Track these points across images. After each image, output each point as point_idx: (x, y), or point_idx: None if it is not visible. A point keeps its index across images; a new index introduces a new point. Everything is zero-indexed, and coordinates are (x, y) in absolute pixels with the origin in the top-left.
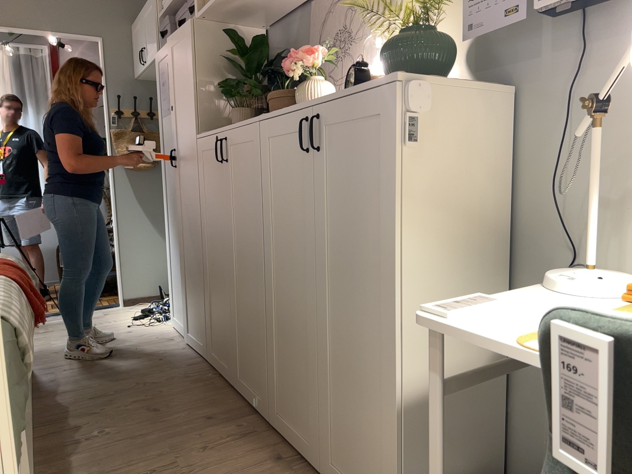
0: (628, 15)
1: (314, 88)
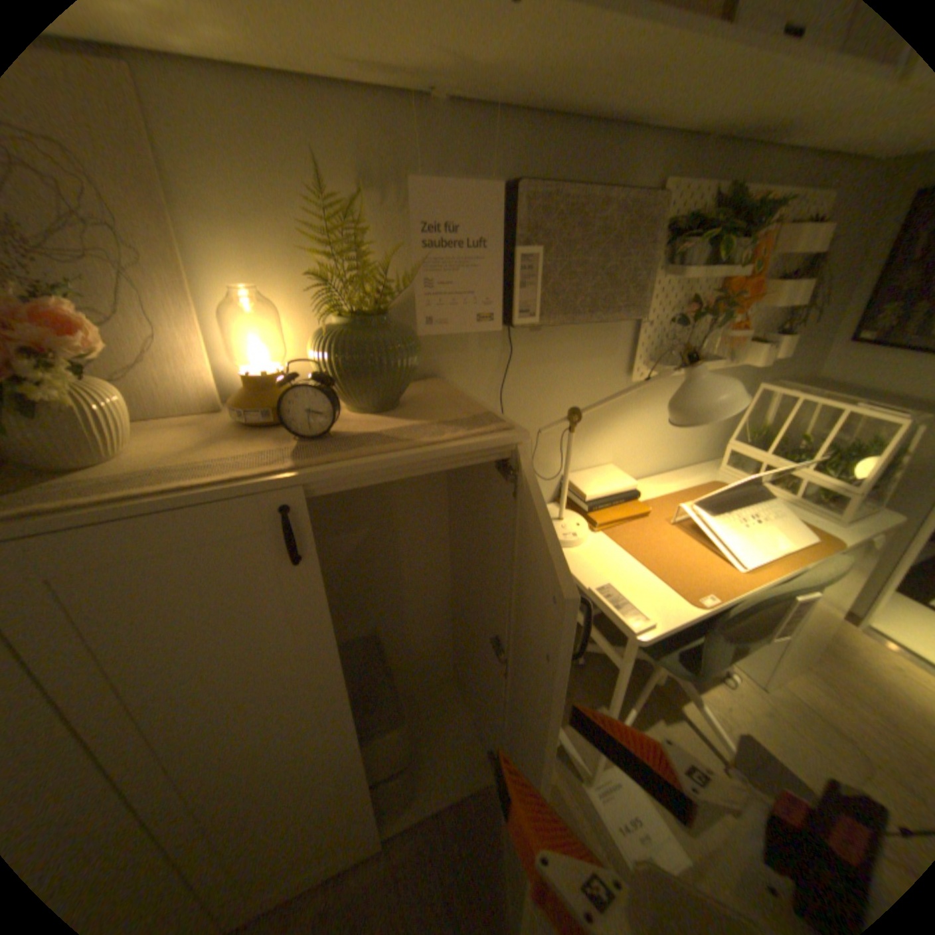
0: (532, 326)
1: (98, 405)
